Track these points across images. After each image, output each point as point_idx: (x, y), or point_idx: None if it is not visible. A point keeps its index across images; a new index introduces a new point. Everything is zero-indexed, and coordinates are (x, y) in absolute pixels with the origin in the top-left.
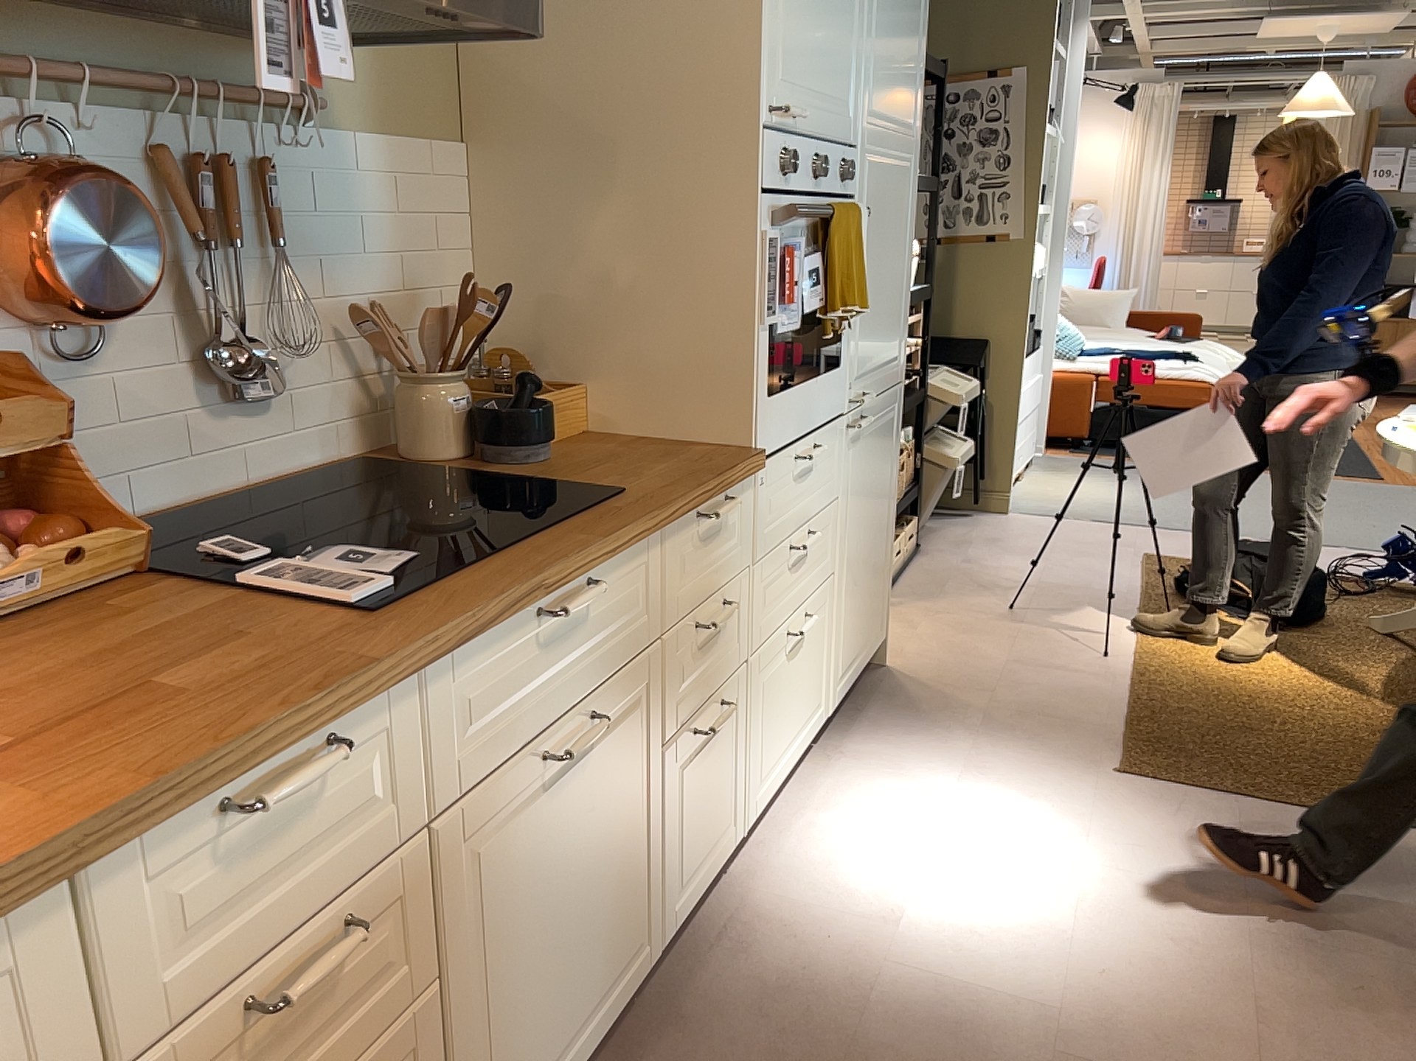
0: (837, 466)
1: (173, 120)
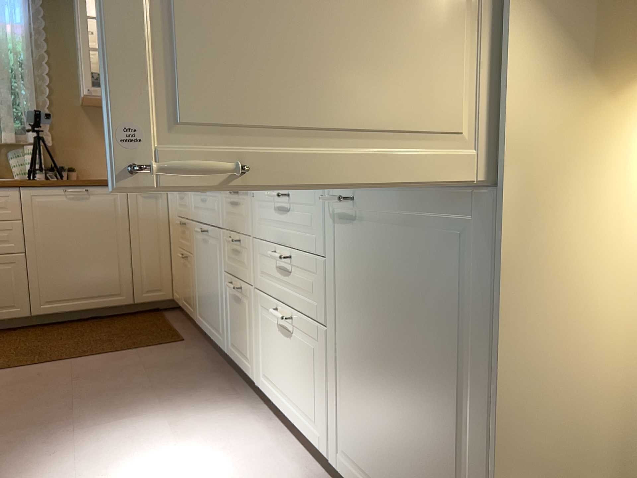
0: (323, 230)
1: None
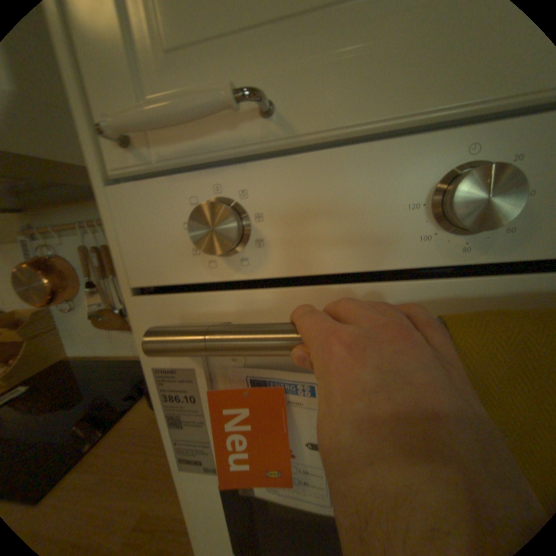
0: None
1: (87, 236)
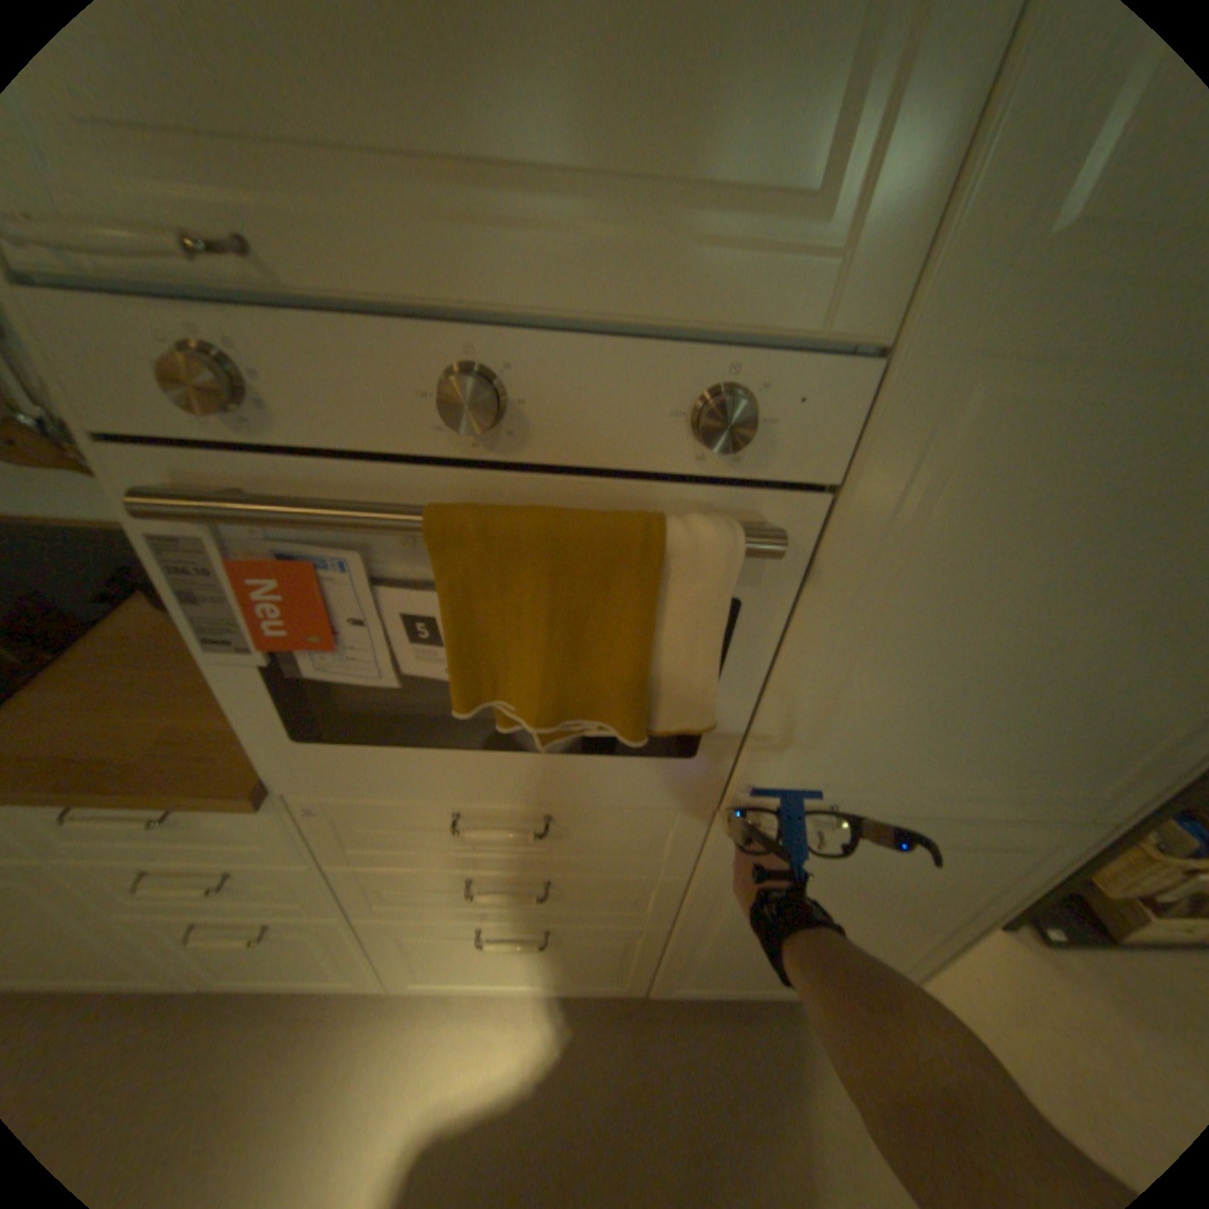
0: (678, 855)
1: None
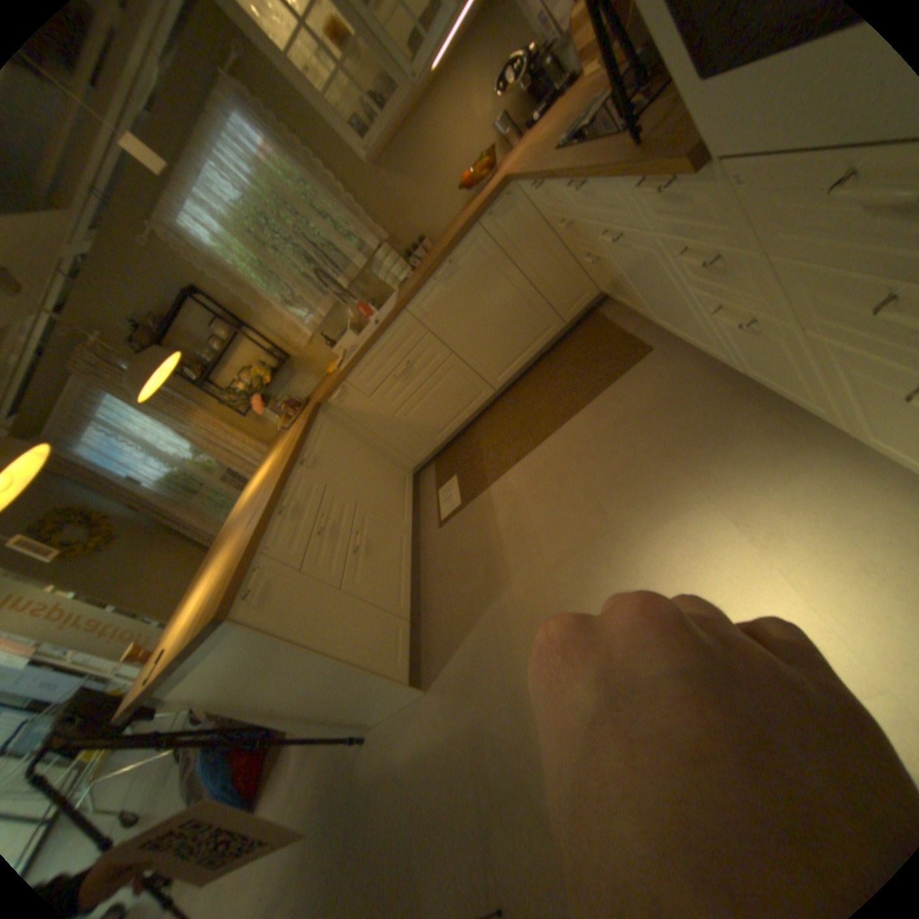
0: None
1: None
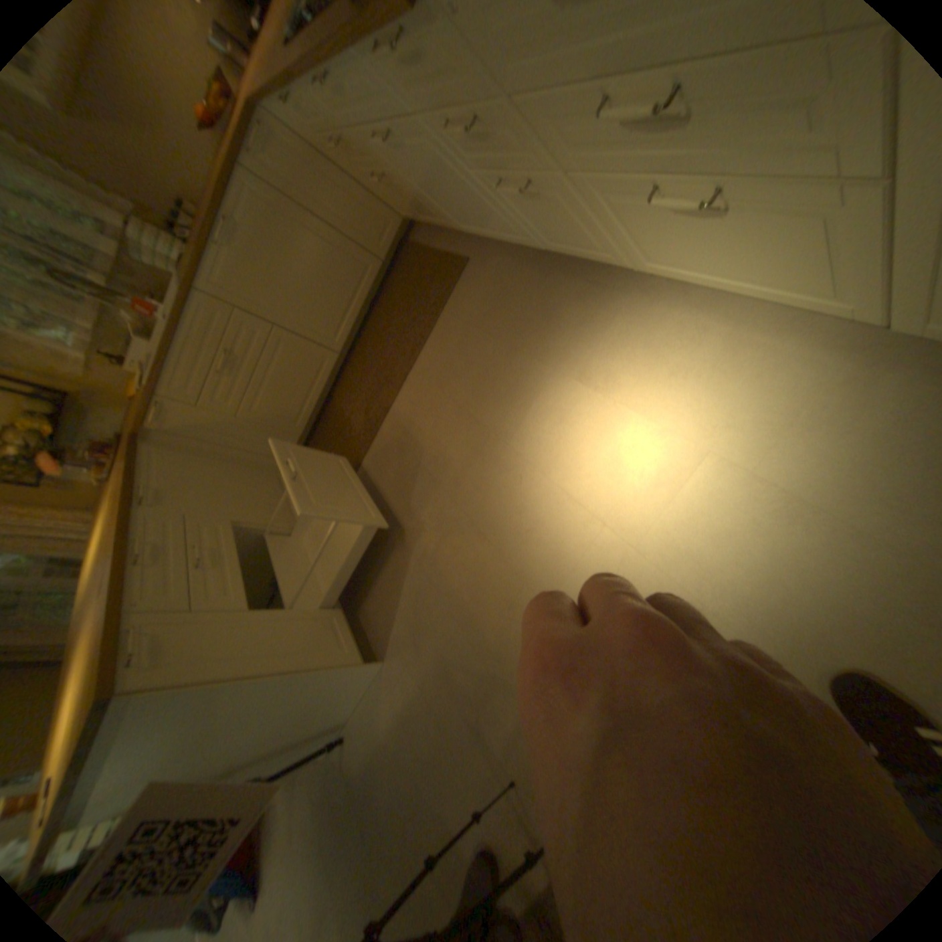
0: None
1: None
